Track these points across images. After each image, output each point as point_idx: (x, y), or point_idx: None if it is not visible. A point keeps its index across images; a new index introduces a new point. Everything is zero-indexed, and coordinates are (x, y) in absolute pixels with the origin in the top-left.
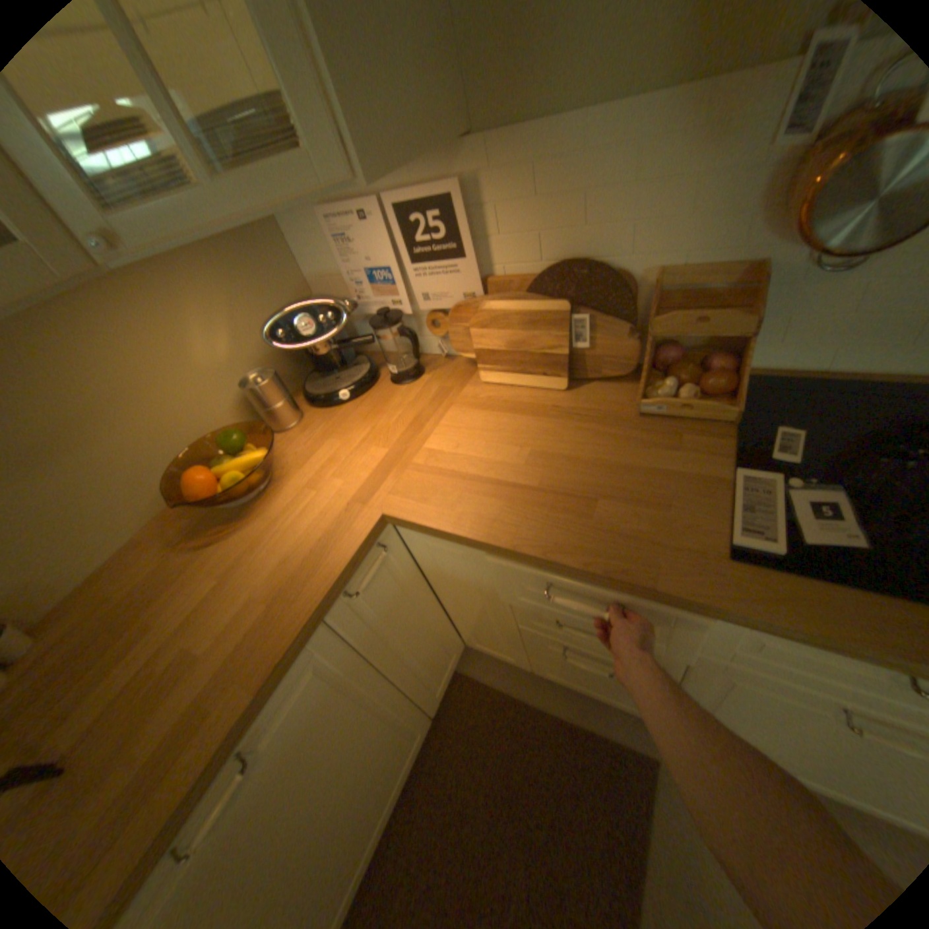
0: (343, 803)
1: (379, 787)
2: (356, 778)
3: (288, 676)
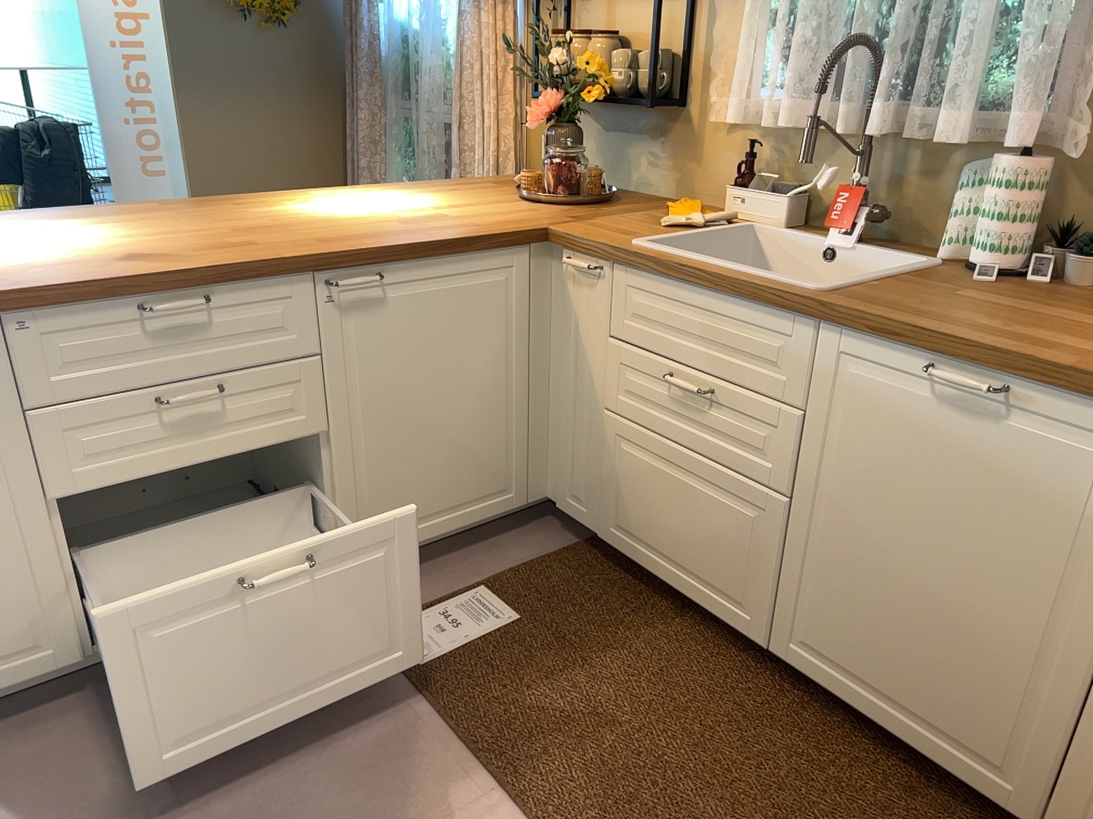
0: (935, 607)
1: (944, 686)
2: (962, 621)
3: None
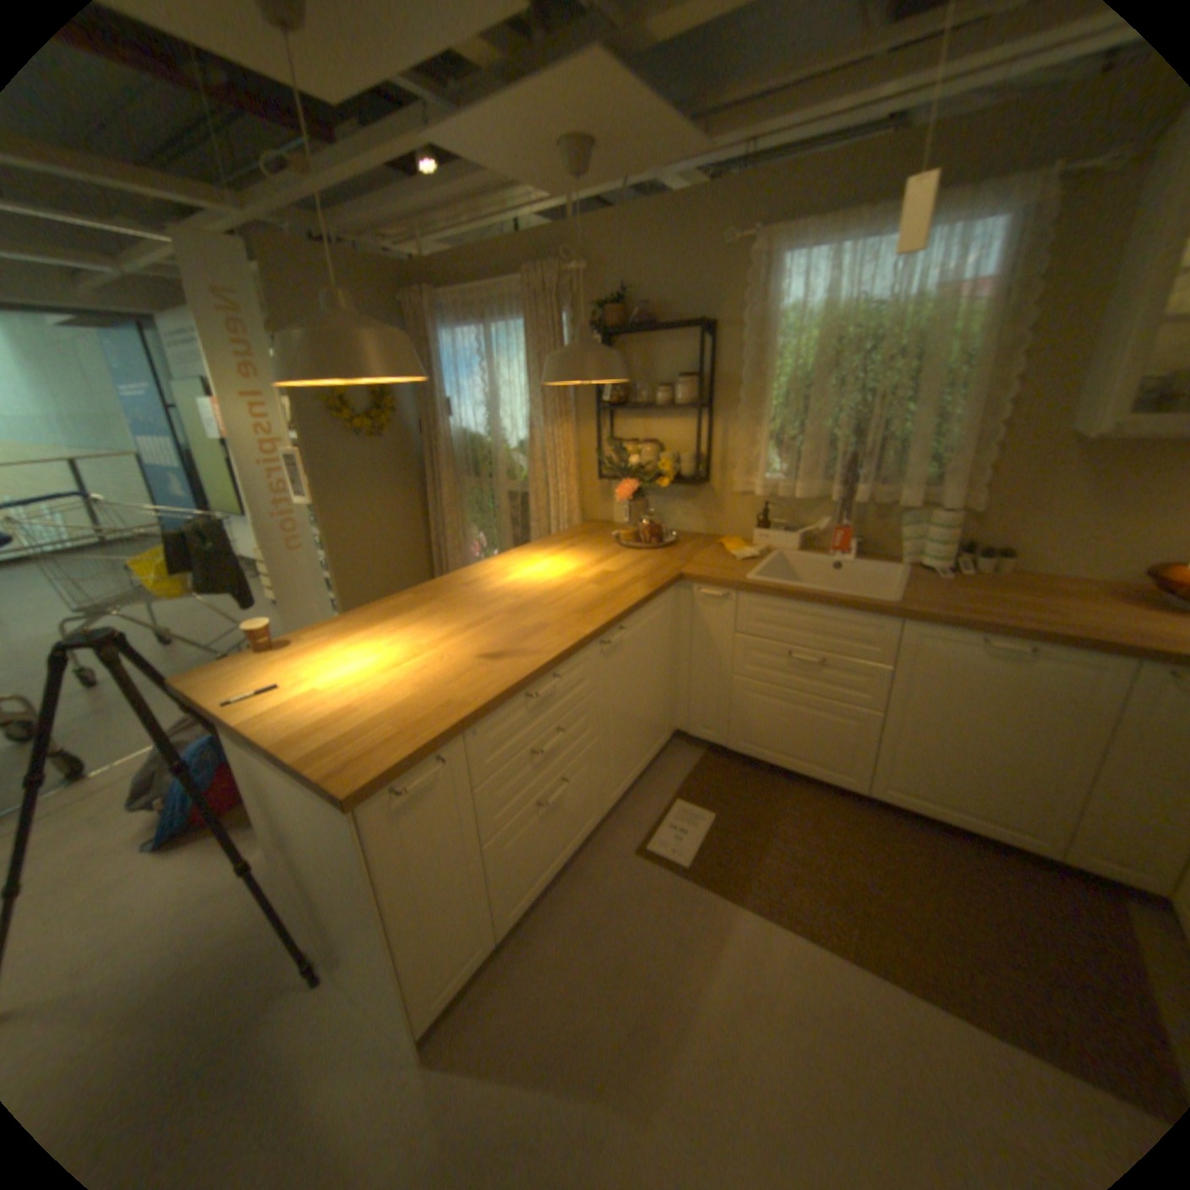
0: (991, 760)
1: (999, 800)
2: (1010, 765)
3: (1091, 657)
